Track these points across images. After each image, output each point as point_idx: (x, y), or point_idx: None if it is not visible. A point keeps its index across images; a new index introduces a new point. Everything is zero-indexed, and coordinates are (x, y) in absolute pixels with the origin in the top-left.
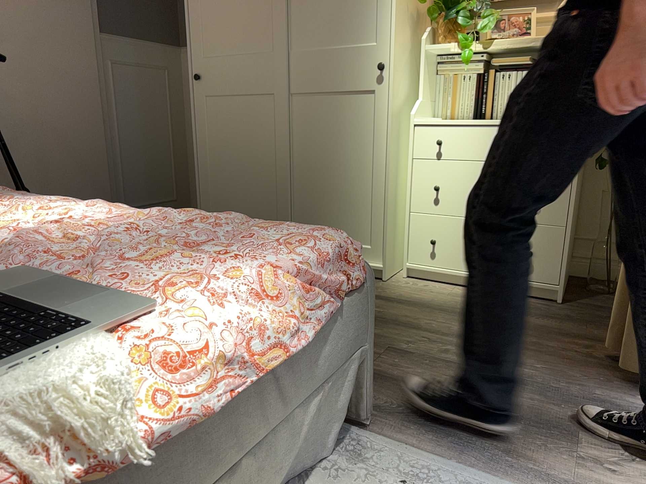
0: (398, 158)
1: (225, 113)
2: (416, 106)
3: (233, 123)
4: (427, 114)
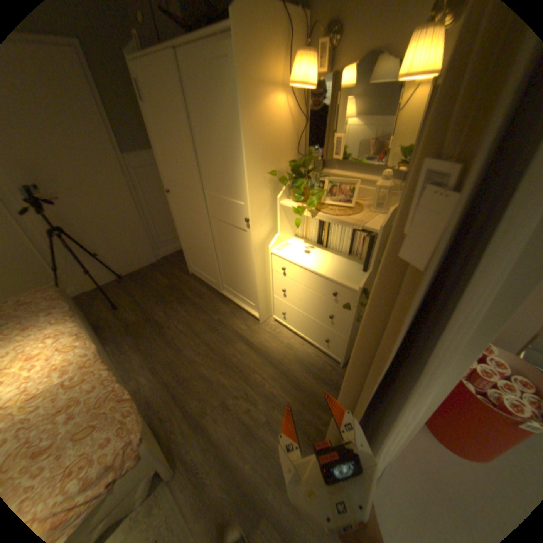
0: (266, 266)
1: (185, 215)
2: (274, 240)
3: (189, 222)
4: (288, 238)
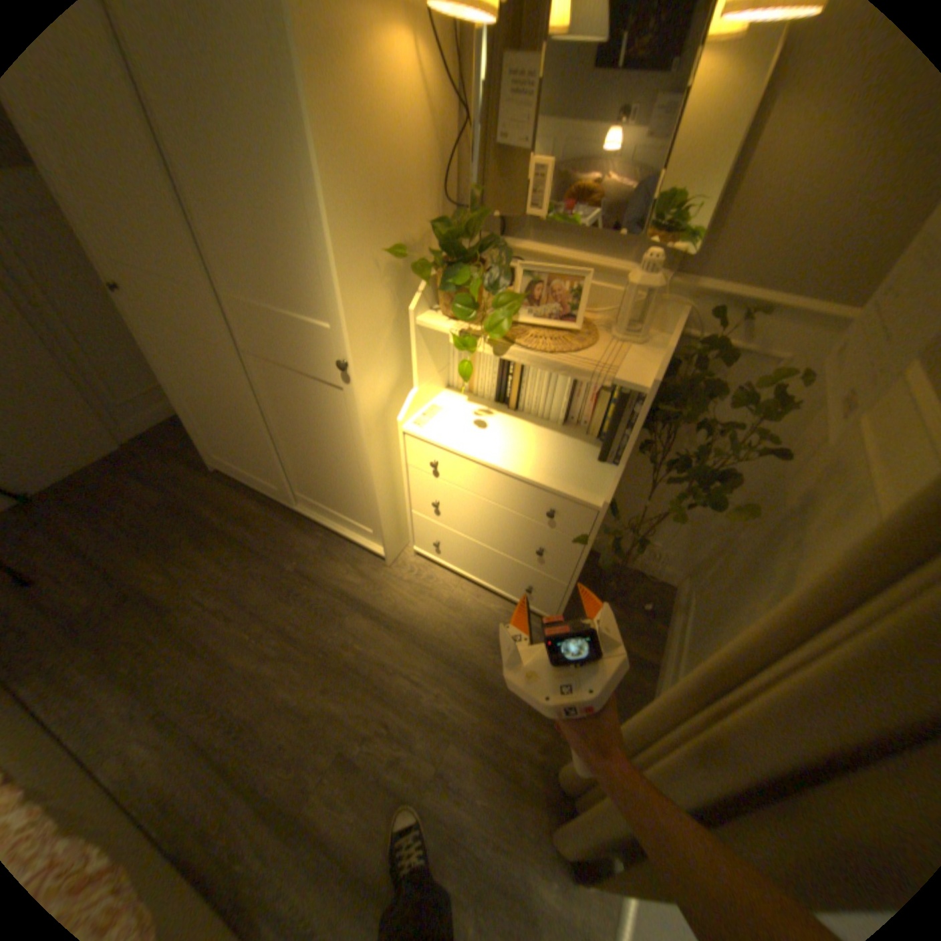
0: (393, 456)
1: (173, 346)
2: (408, 405)
3: (187, 362)
4: (433, 394)
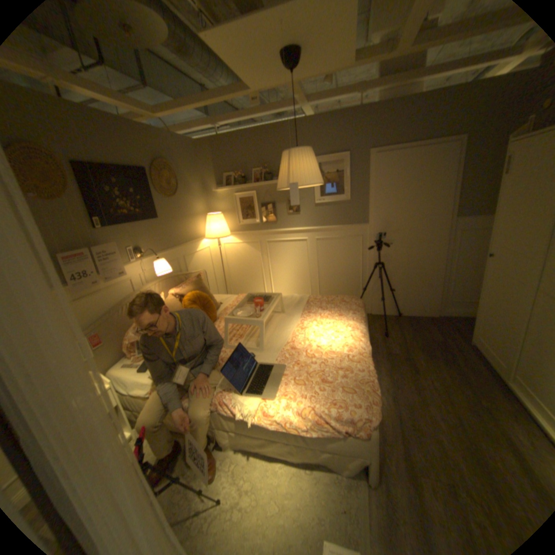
0: None
1: (500, 282)
2: None
3: (502, 290)
4: None
